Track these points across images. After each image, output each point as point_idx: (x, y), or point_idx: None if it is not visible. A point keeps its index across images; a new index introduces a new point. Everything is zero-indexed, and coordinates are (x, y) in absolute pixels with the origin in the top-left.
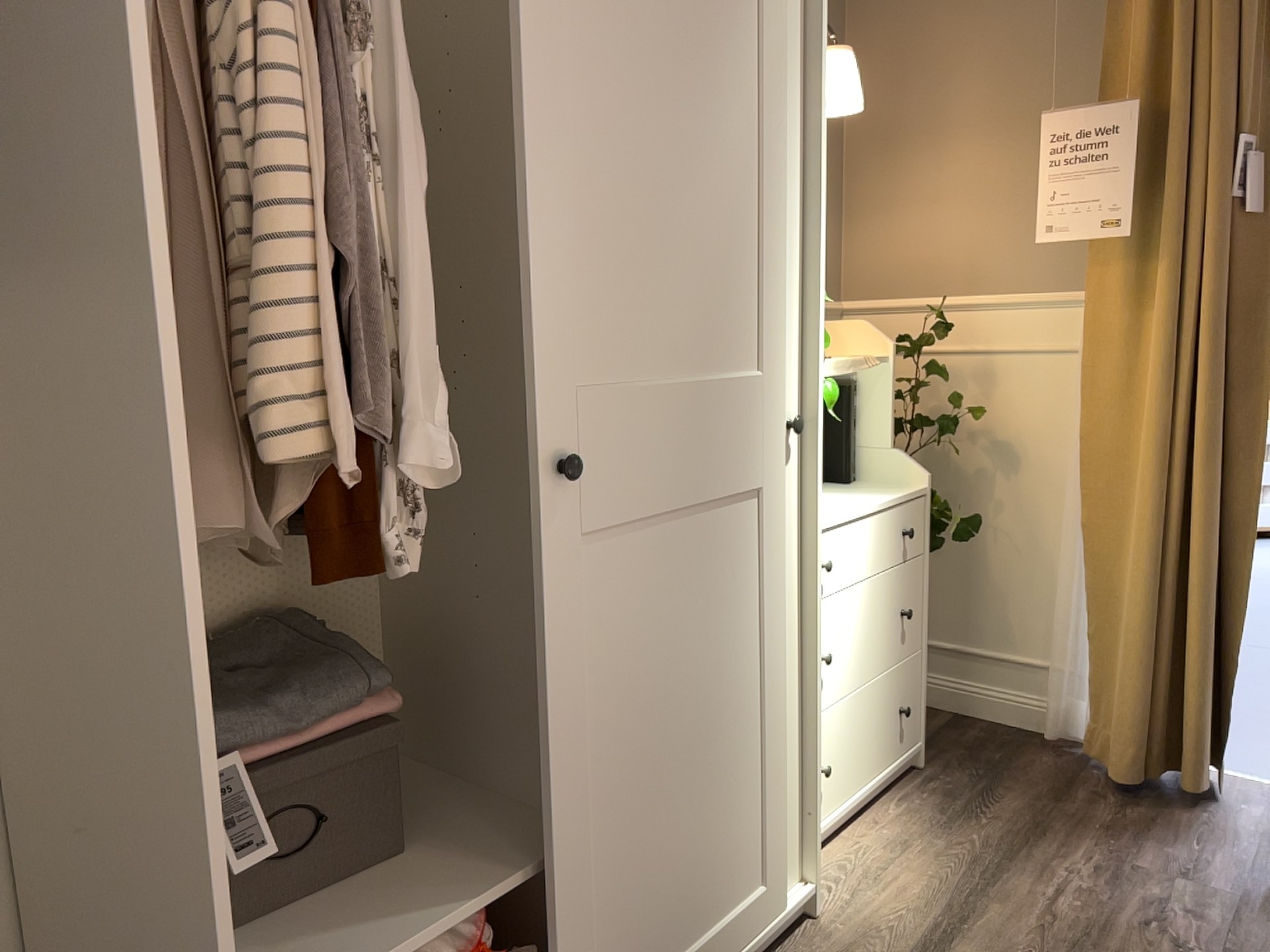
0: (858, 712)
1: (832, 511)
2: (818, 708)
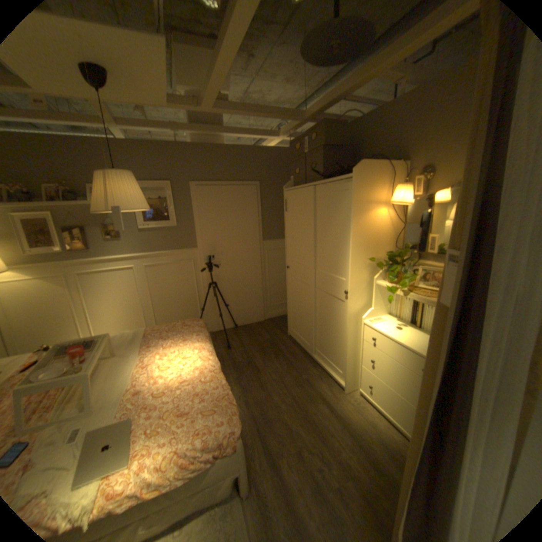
0: (390, 394)
1: (392, 334)
2: (347, 354)
